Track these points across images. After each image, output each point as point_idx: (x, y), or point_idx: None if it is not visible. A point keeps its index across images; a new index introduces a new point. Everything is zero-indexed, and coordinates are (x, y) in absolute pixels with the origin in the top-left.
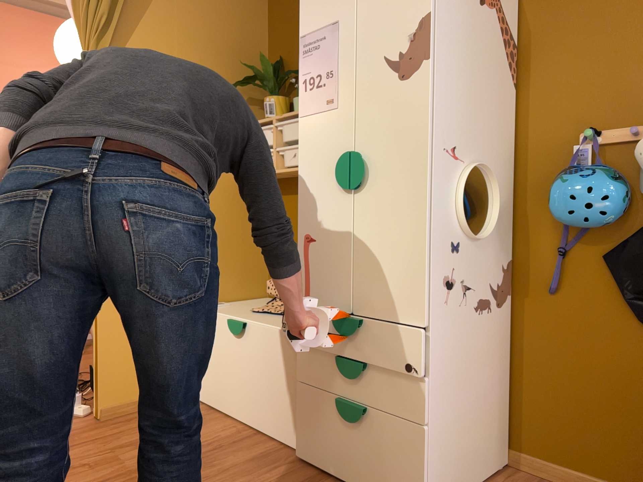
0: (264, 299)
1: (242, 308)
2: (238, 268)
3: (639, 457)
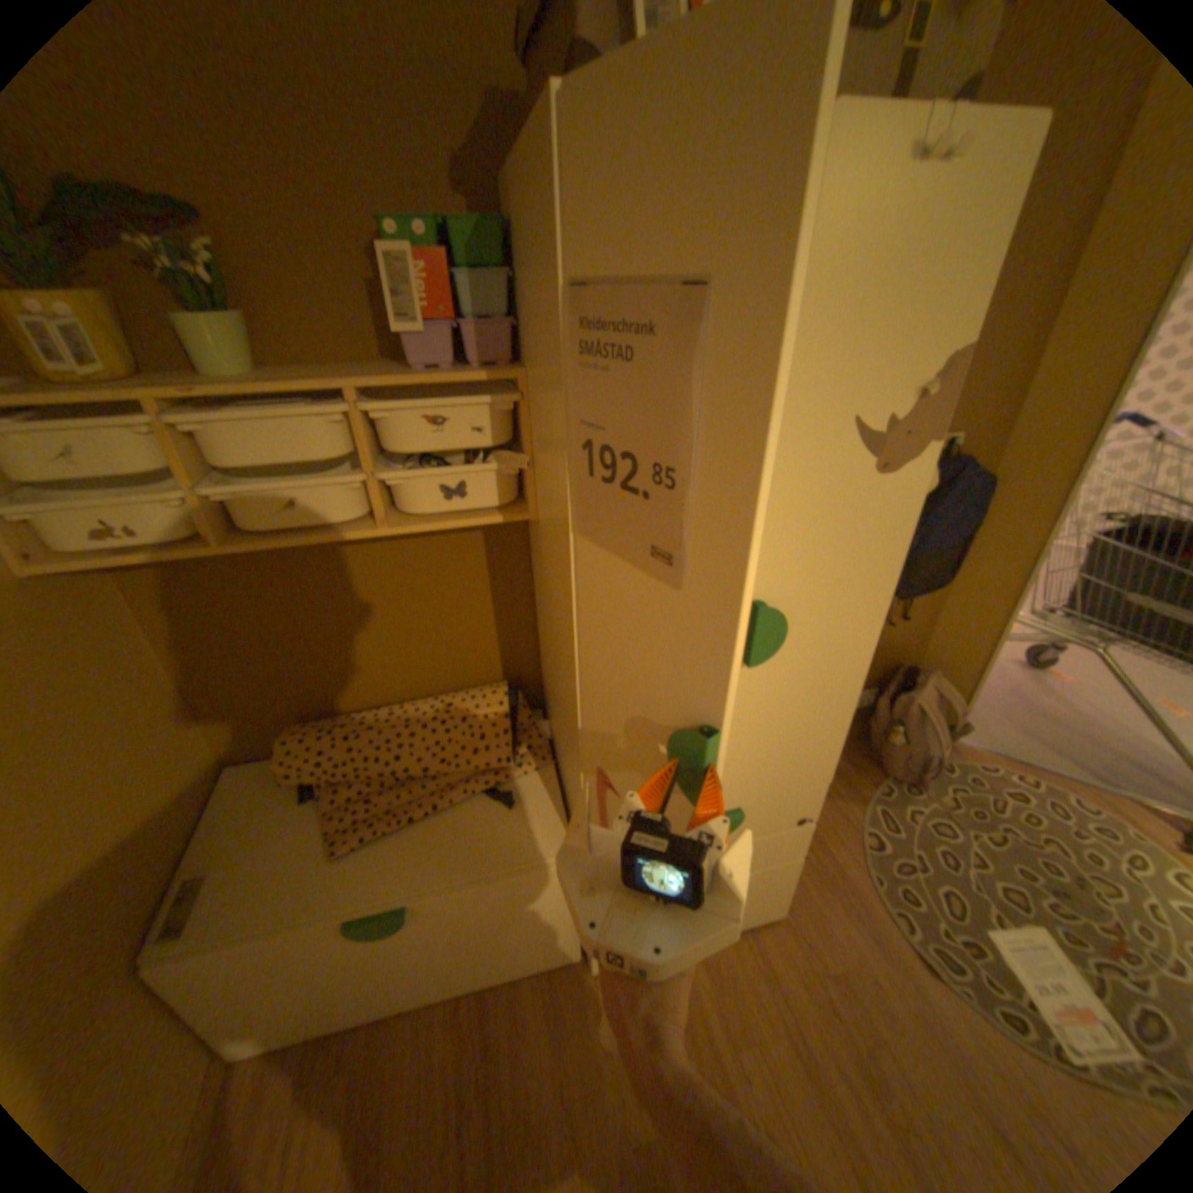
0: (230, 780)
1: (269, 855)
2: (153, 780)
3: None
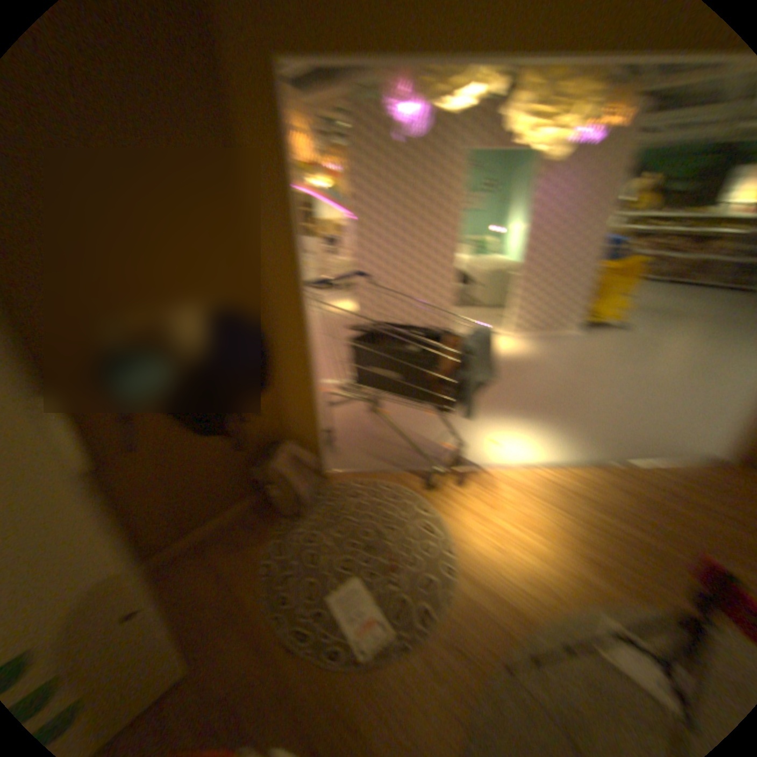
0: None
1: None
2: None
3: (215, 500)
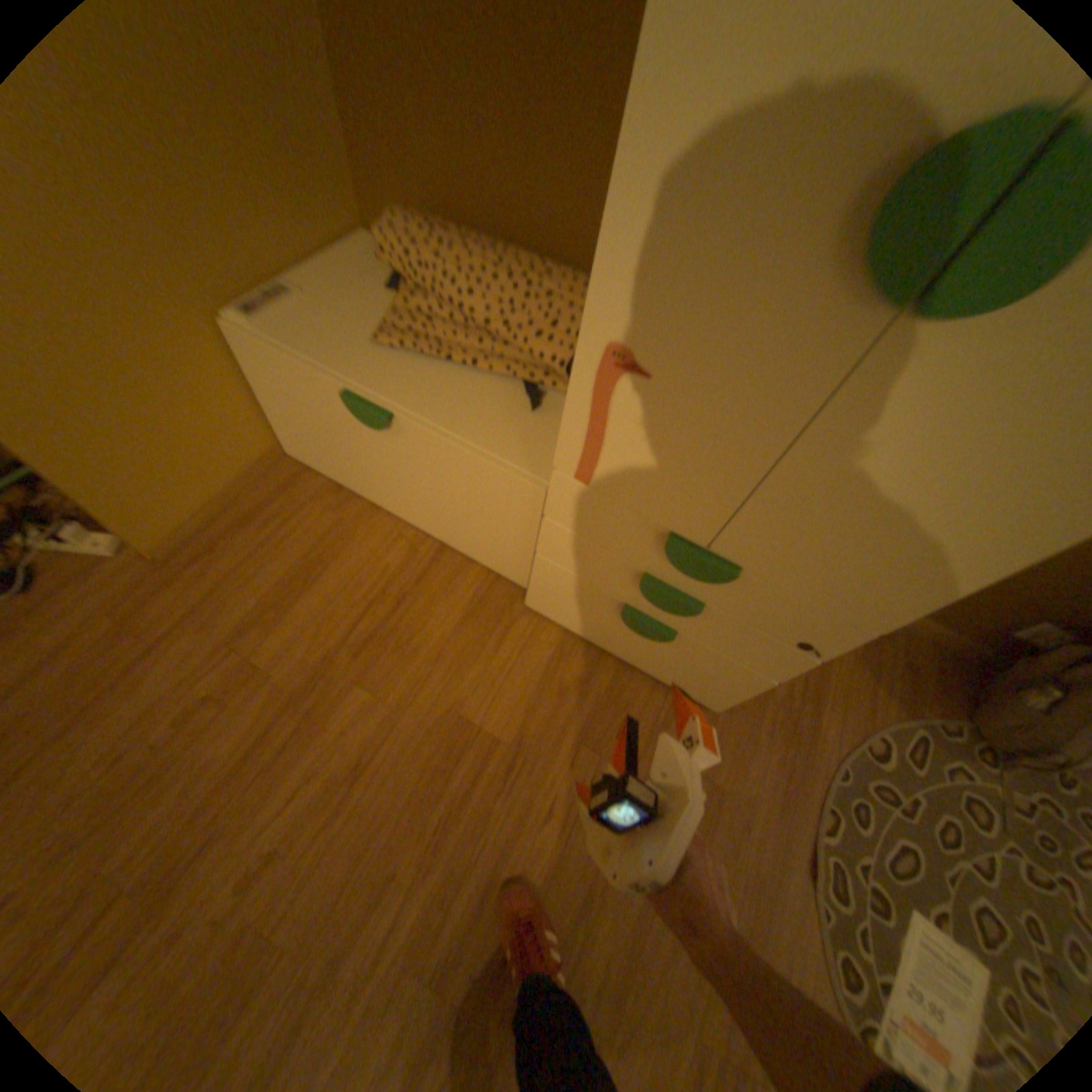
0: (360, 244)
1: (341, 311)
2: (283, 175)
3: None
